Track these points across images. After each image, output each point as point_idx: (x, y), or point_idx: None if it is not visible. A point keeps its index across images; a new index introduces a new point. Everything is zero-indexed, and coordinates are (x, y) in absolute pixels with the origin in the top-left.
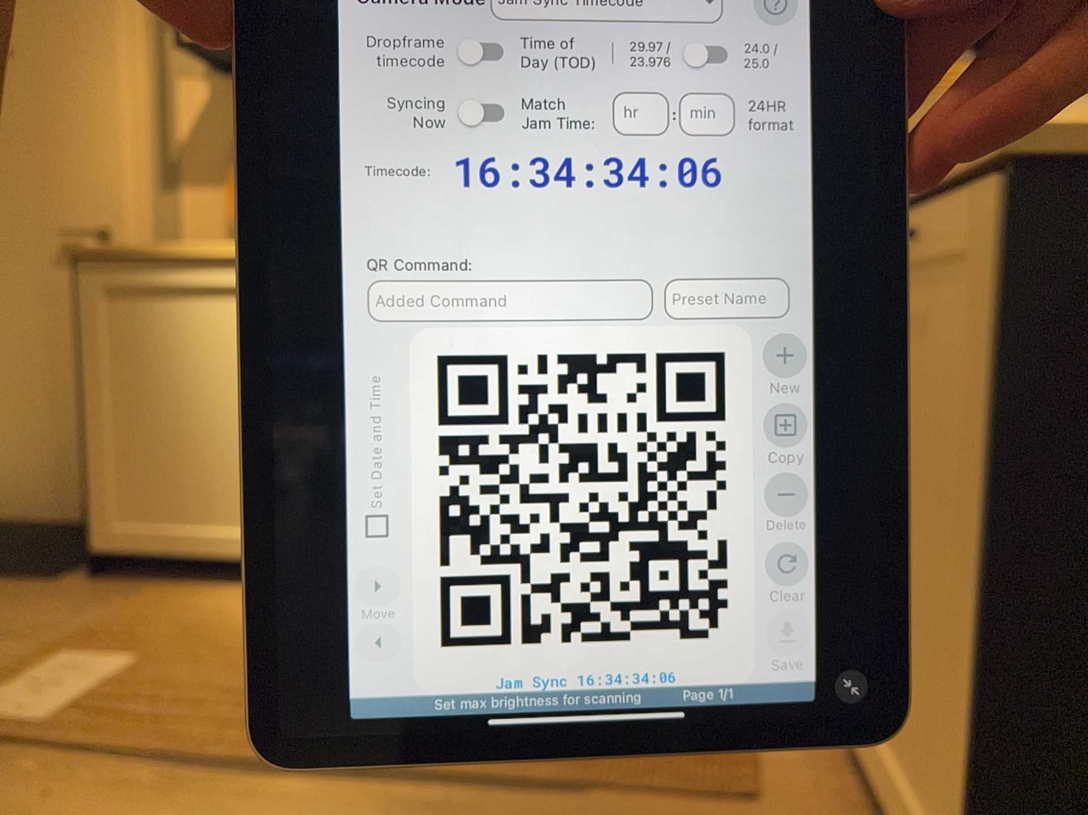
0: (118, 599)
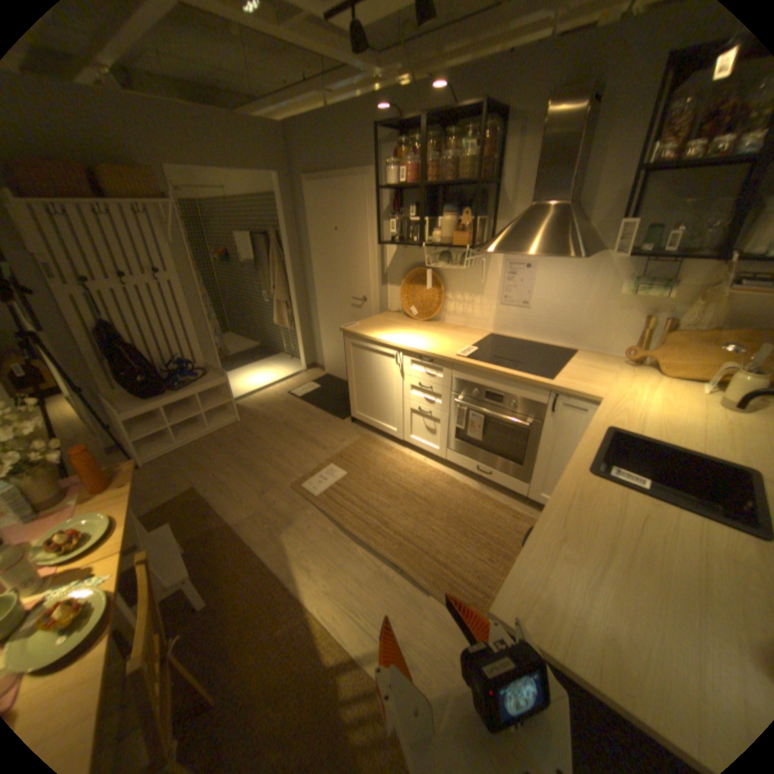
0: (355, 435)
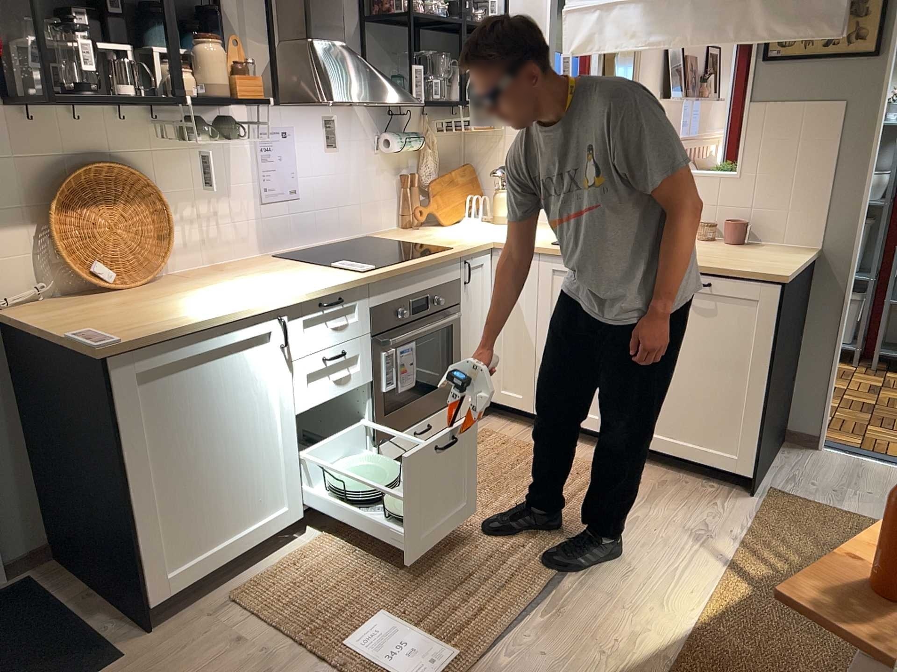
0: (225, 616)
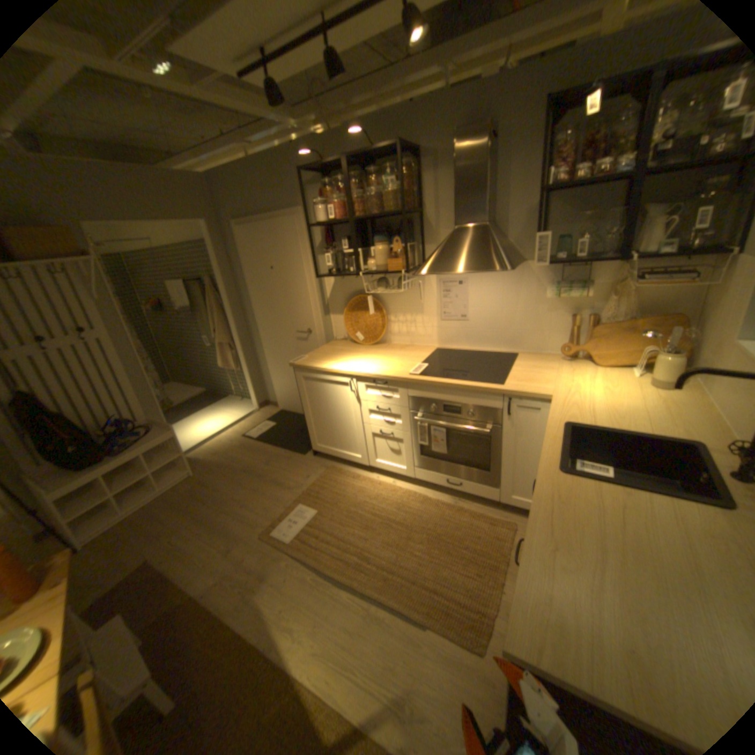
0: (320, 469)
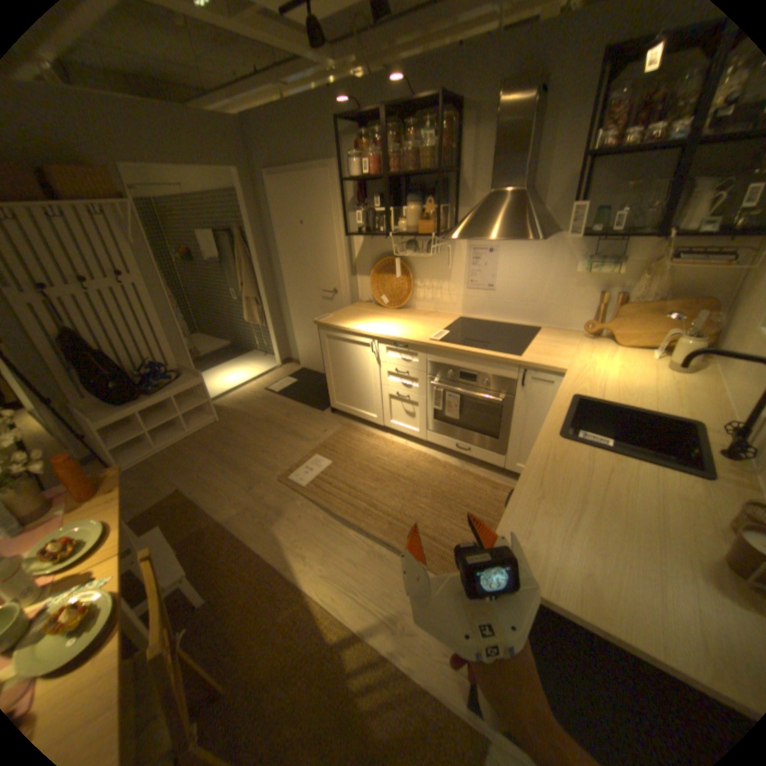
0: (336, 425)
